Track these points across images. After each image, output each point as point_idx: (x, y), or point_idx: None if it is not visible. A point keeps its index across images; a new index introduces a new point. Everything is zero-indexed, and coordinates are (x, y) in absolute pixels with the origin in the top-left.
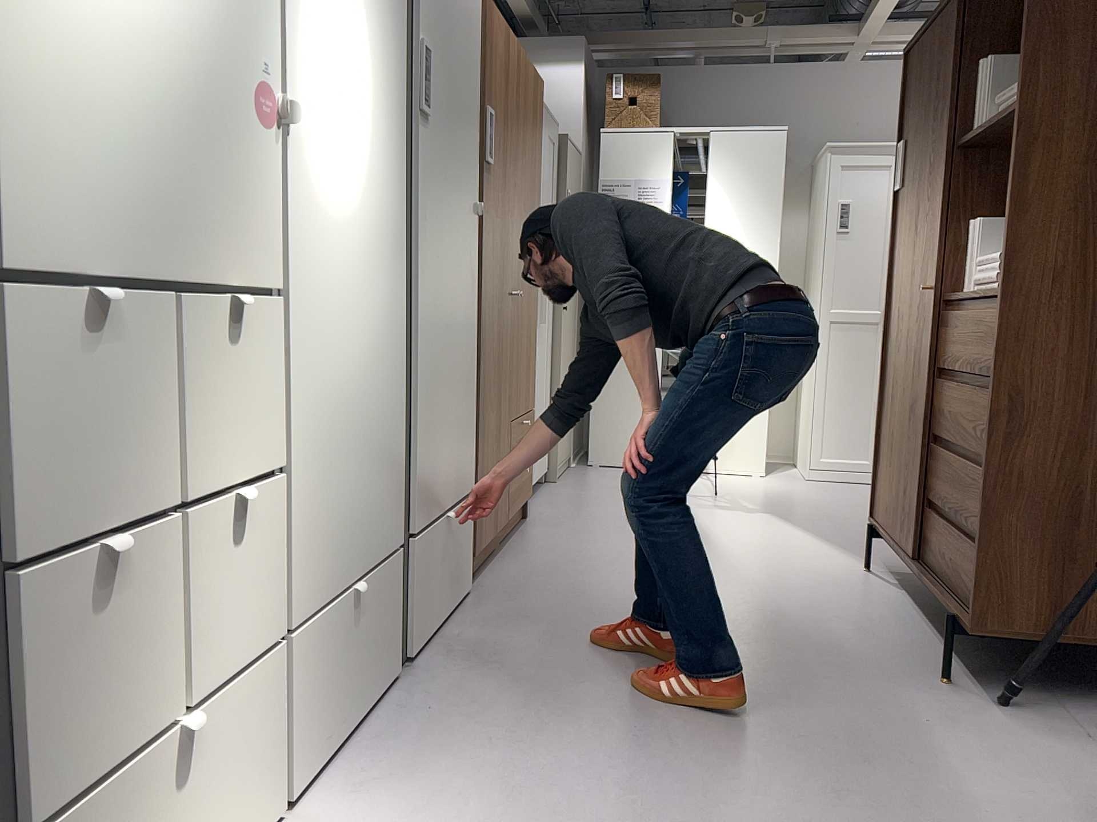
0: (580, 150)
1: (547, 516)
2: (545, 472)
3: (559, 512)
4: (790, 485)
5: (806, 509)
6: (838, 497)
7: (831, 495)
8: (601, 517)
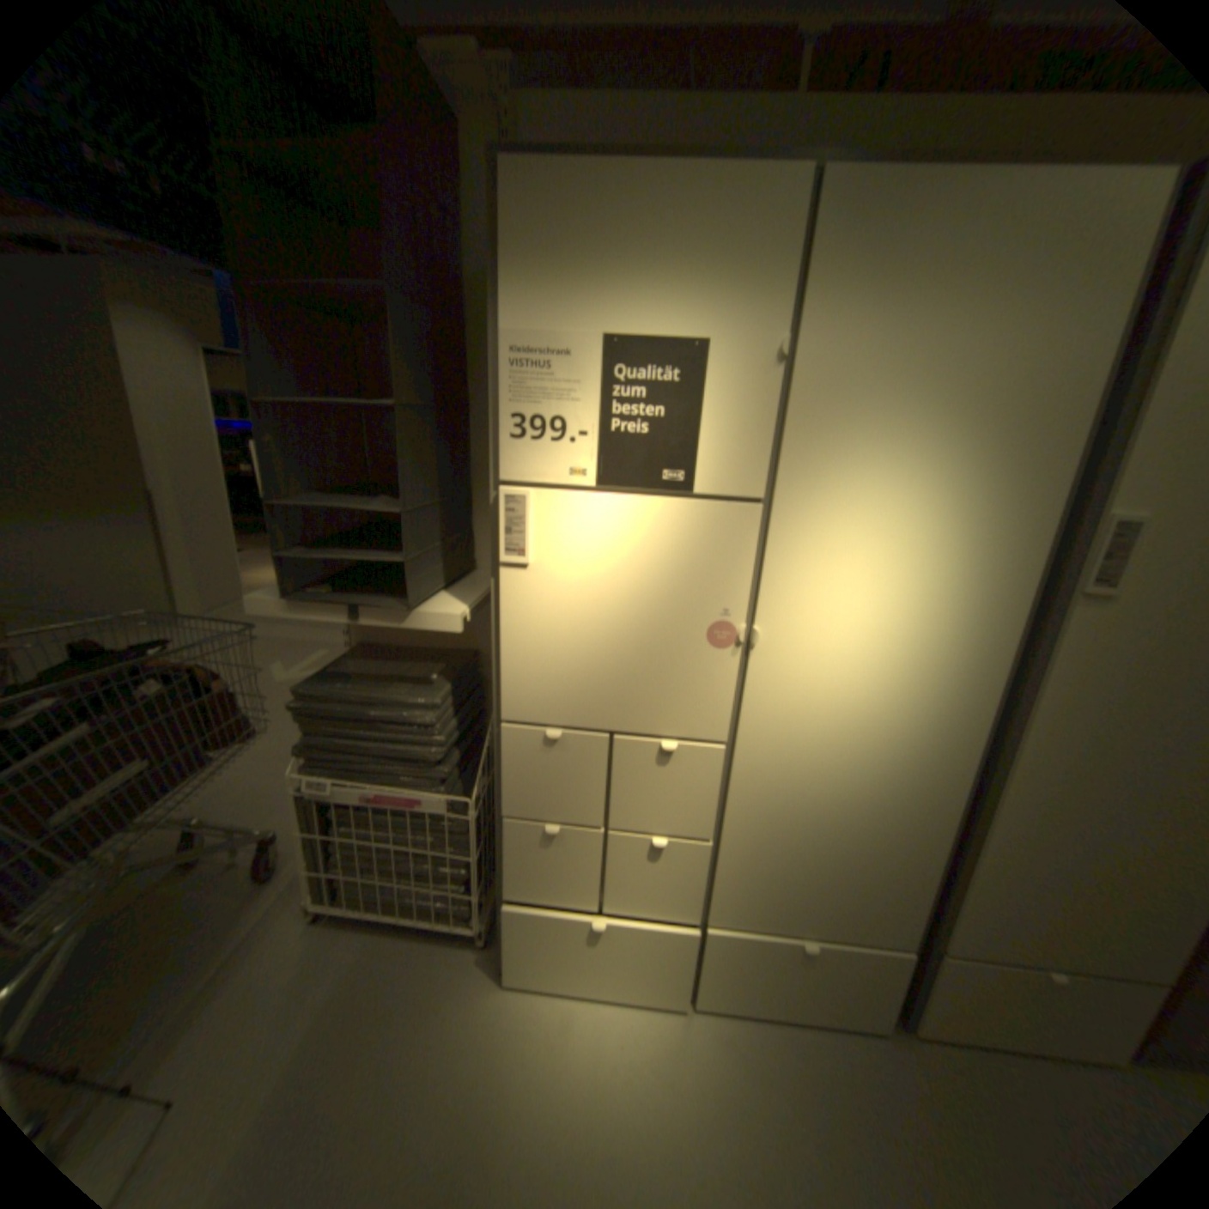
0: None
1: None
2: None
3: None
4: None
5: None
6: None
7: None
8: None
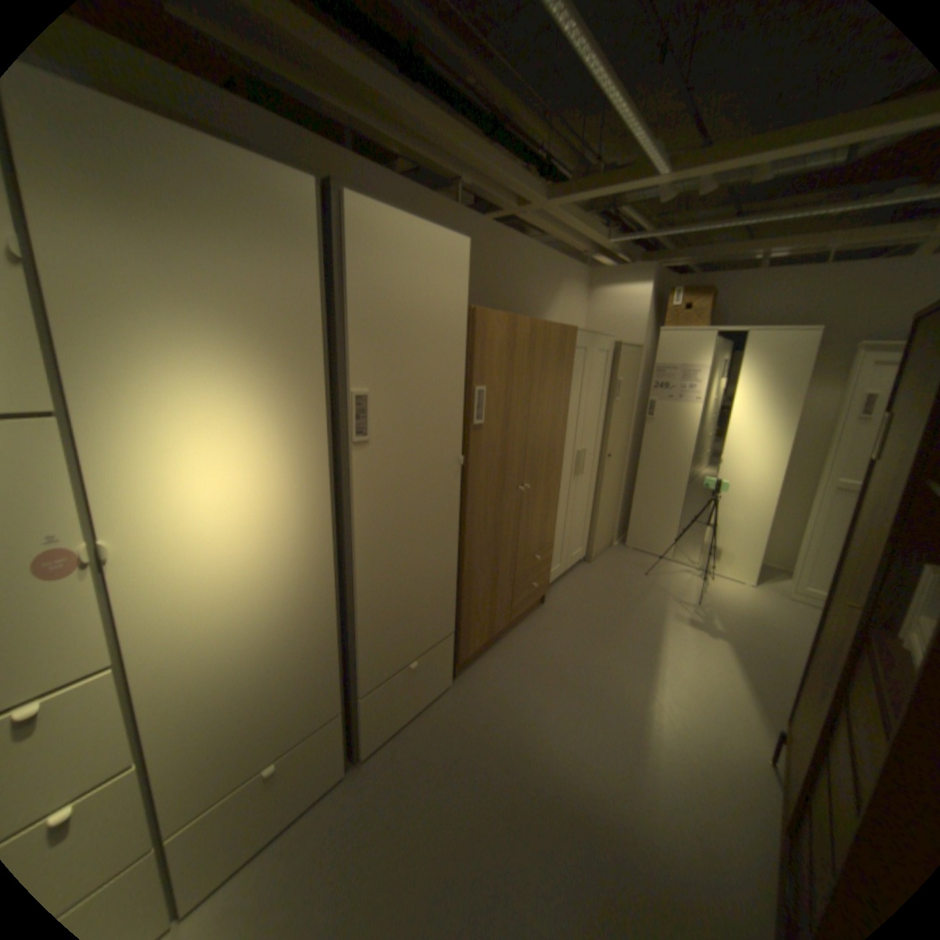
0: (643, 343)
1: (560, 602)
2: (582, 557)
3: (571, 599)
4: (772, 604)
5: (767, 644)
6: (808, 633)
7: (803, 627)
8: (595, 613)
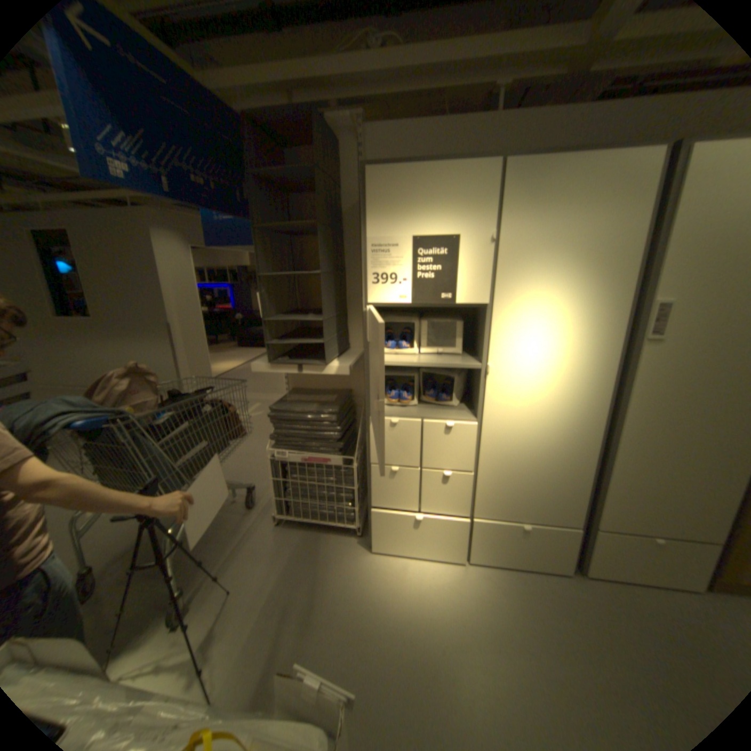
0: None
1: None
2: None
3: None
4: None
5: None
6: None
7: None
8: None
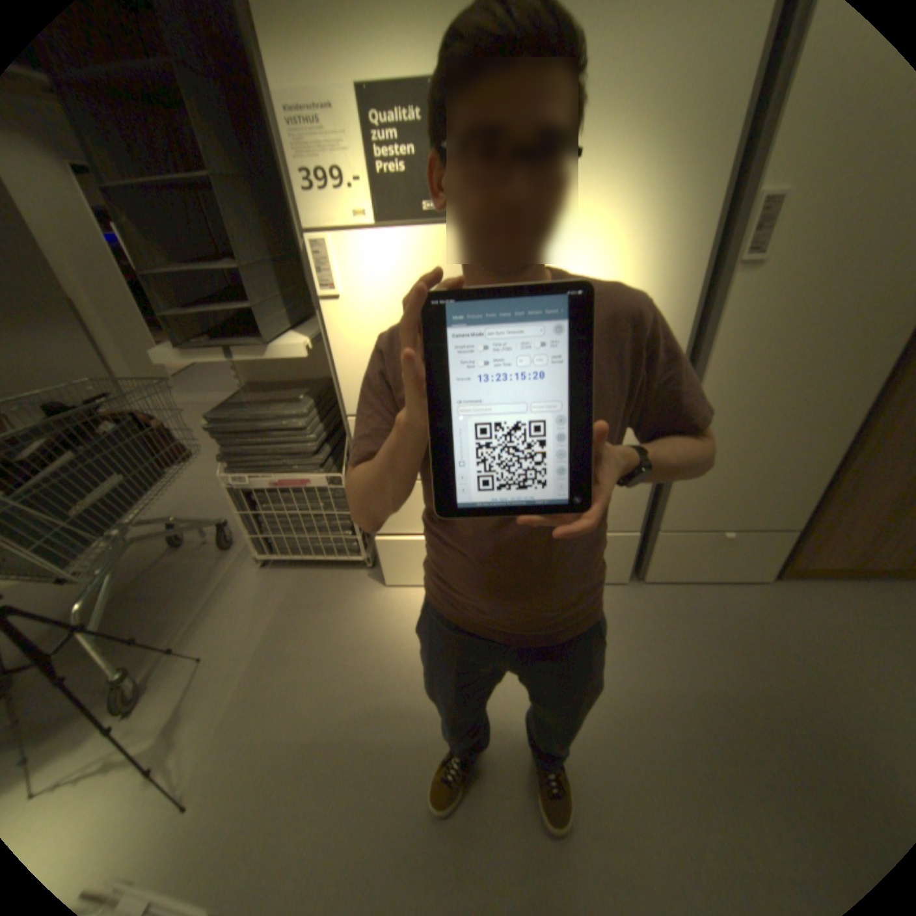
0: None
1: None
2: None
3: None
4: None
5: None
6: None
7: None
8: None
